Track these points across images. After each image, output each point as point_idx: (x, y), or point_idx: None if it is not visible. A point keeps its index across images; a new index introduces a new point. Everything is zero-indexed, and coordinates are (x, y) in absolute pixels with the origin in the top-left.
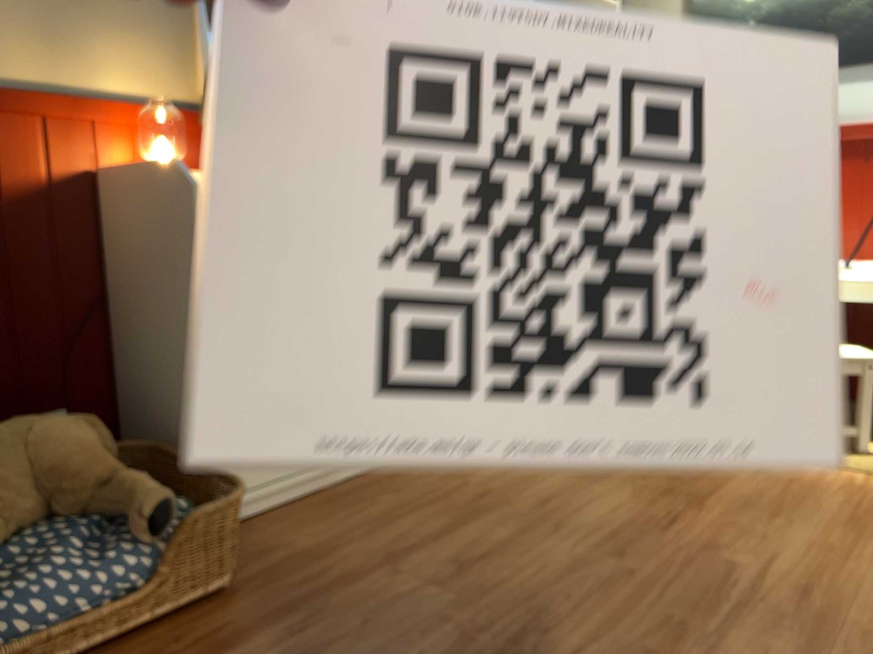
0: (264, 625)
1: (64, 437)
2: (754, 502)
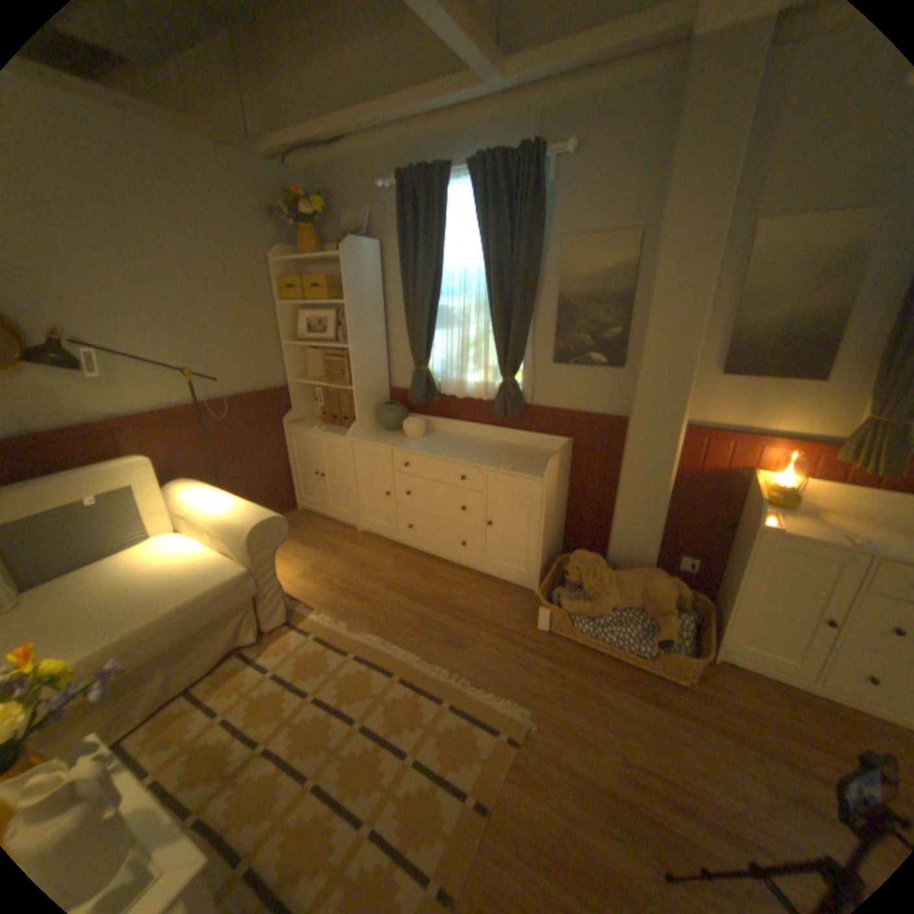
0: (681, 715)
1: (660, 590)
2: None
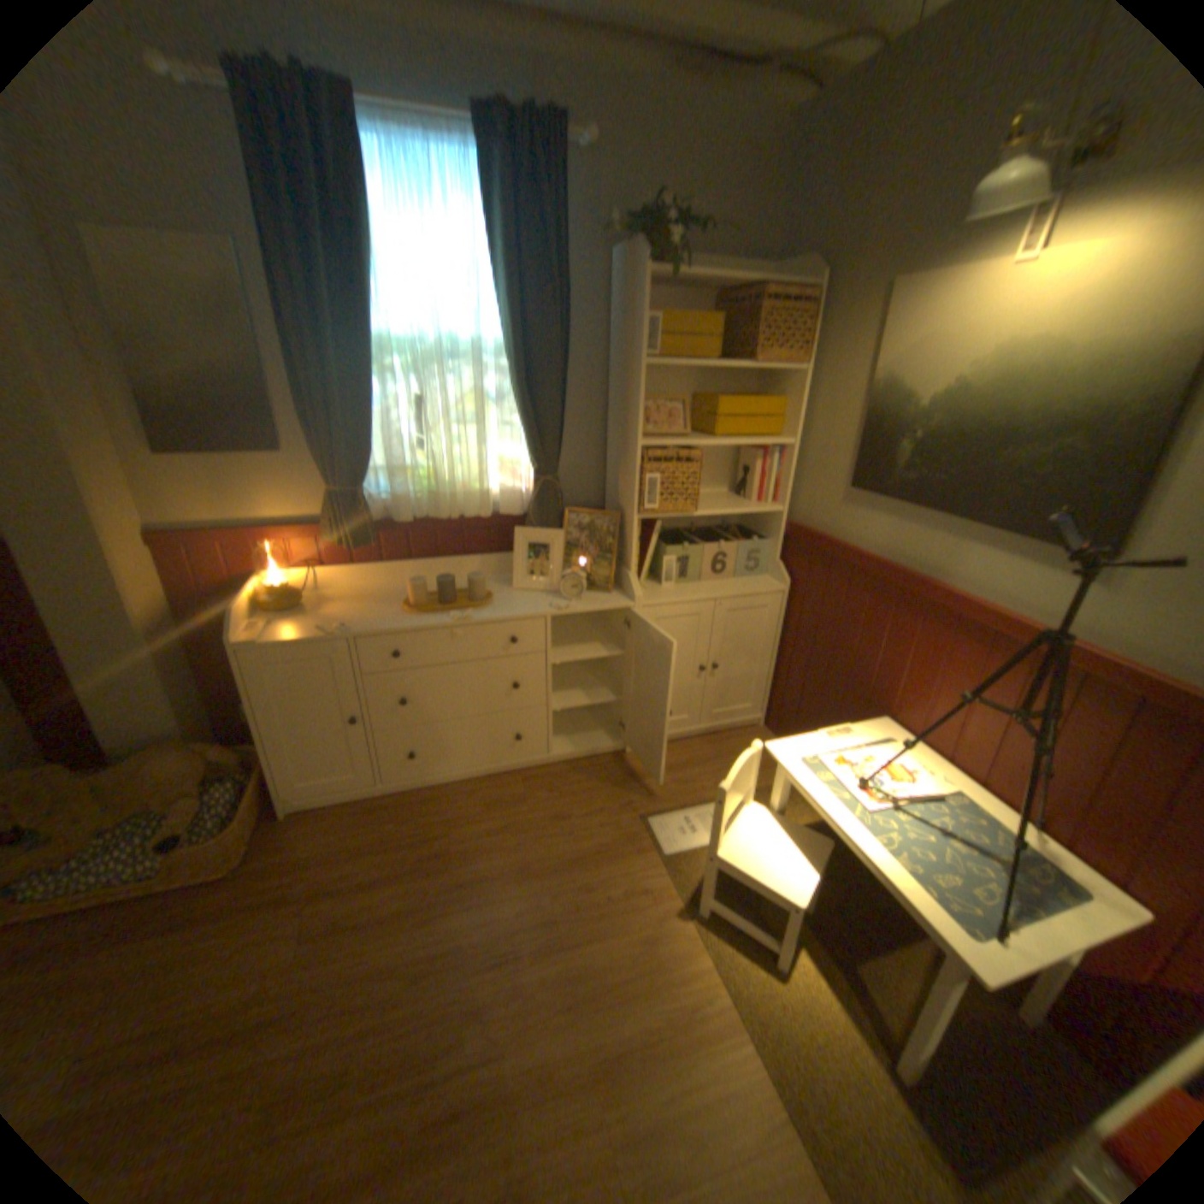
0: (206, 923)
1: (162, 774)
2: (584, 982)
